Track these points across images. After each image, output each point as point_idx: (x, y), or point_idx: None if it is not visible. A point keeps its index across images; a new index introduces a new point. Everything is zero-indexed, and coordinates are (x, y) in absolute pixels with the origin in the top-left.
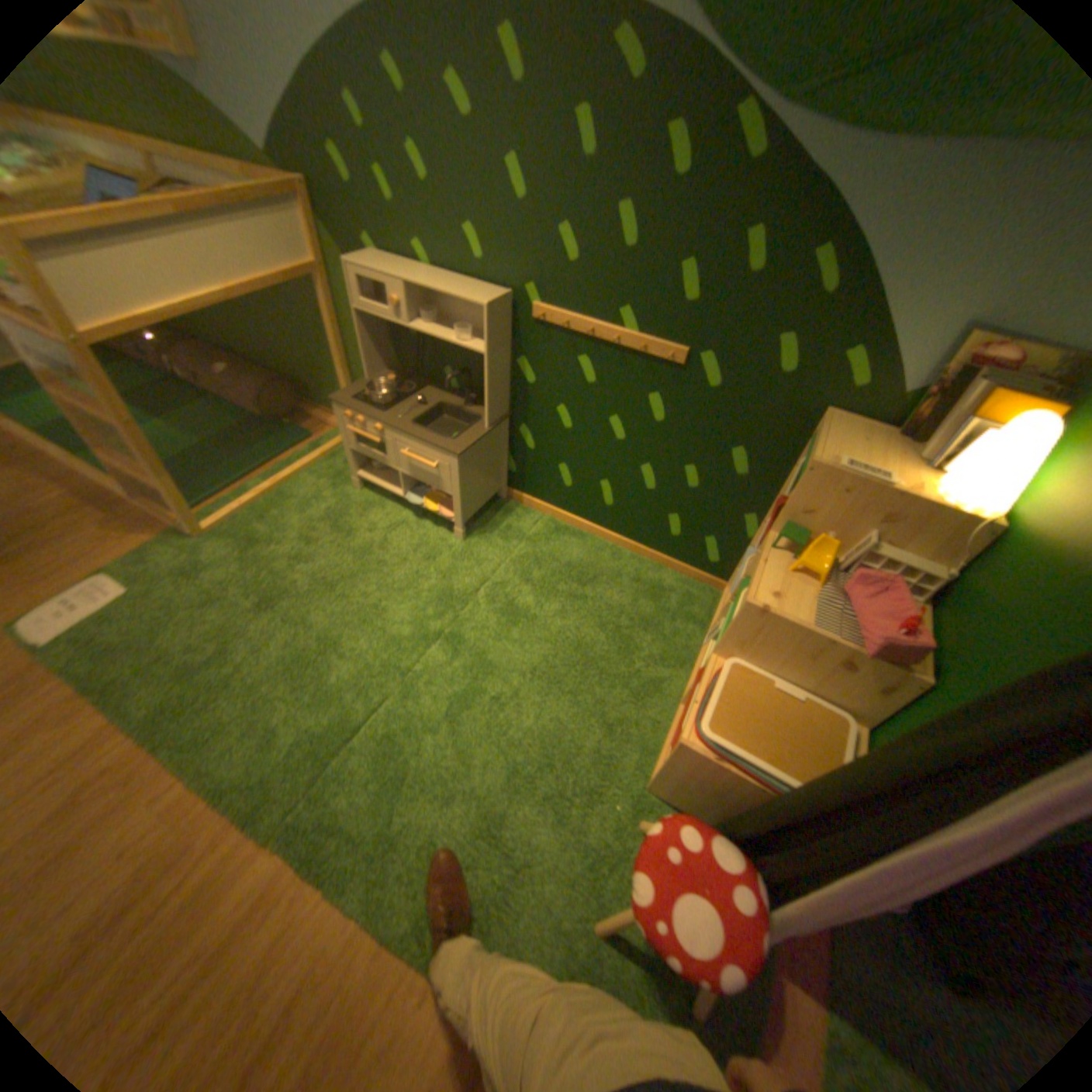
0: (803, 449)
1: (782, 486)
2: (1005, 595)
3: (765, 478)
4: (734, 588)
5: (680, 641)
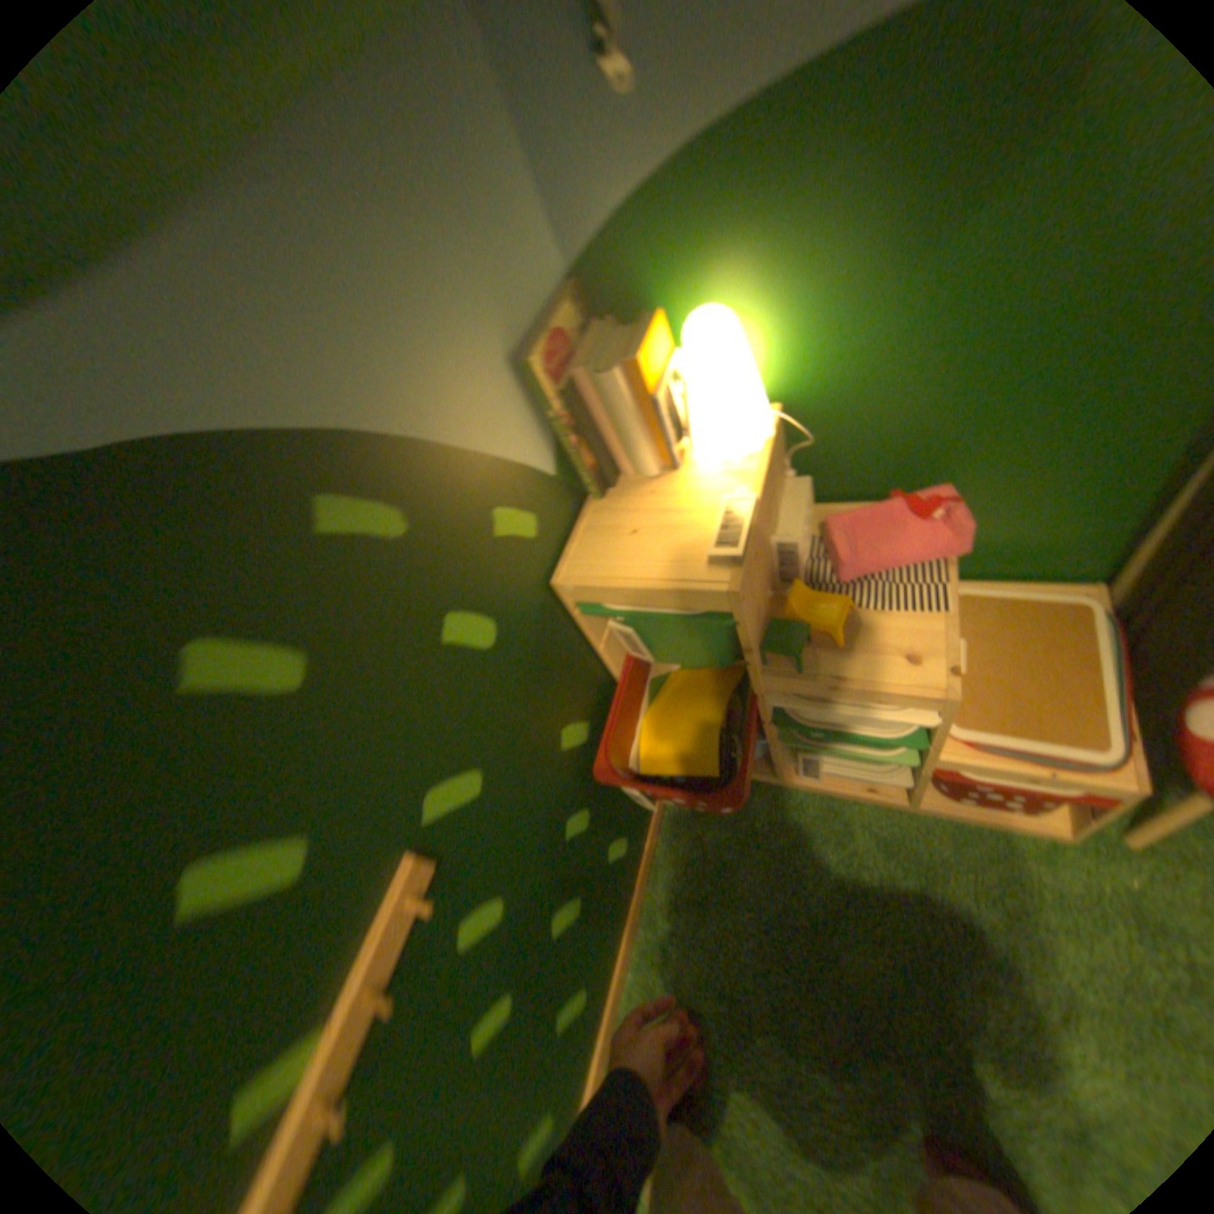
0: (581, 629)
1: (607, 668)
2: (884, 412)
3: (595, 692)
4: (796, 732)
5: (787, 818)
